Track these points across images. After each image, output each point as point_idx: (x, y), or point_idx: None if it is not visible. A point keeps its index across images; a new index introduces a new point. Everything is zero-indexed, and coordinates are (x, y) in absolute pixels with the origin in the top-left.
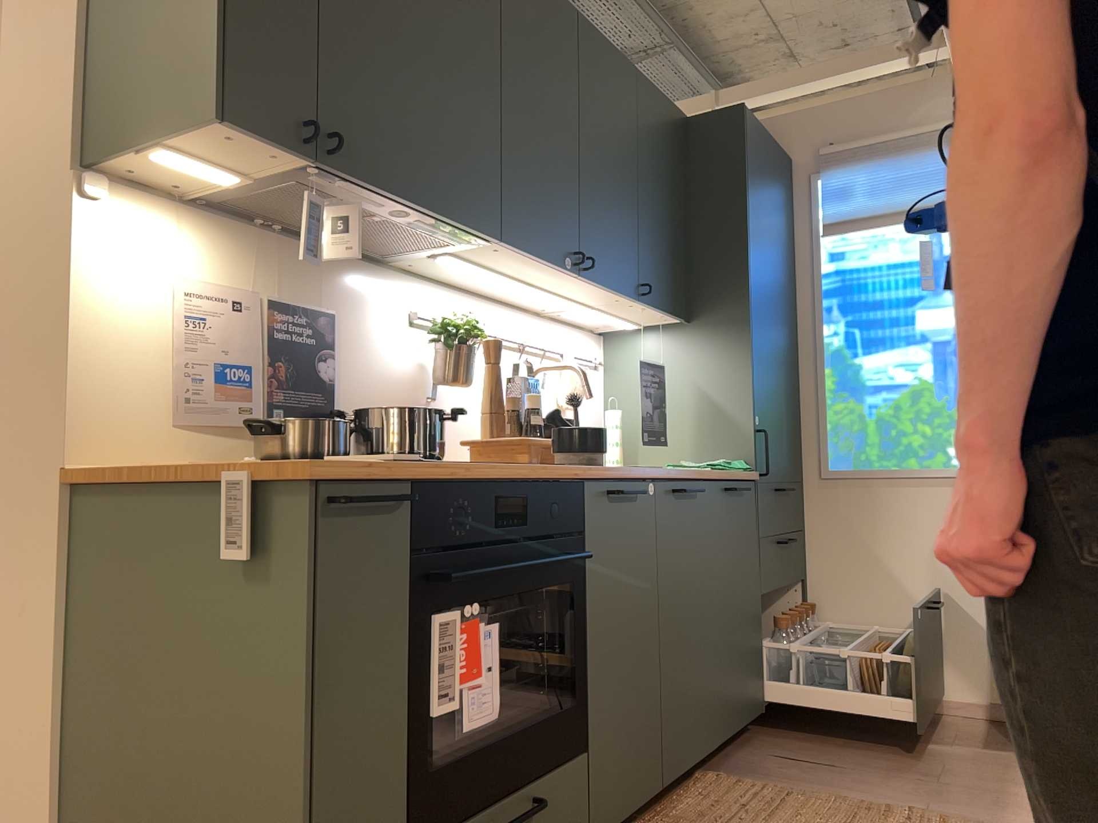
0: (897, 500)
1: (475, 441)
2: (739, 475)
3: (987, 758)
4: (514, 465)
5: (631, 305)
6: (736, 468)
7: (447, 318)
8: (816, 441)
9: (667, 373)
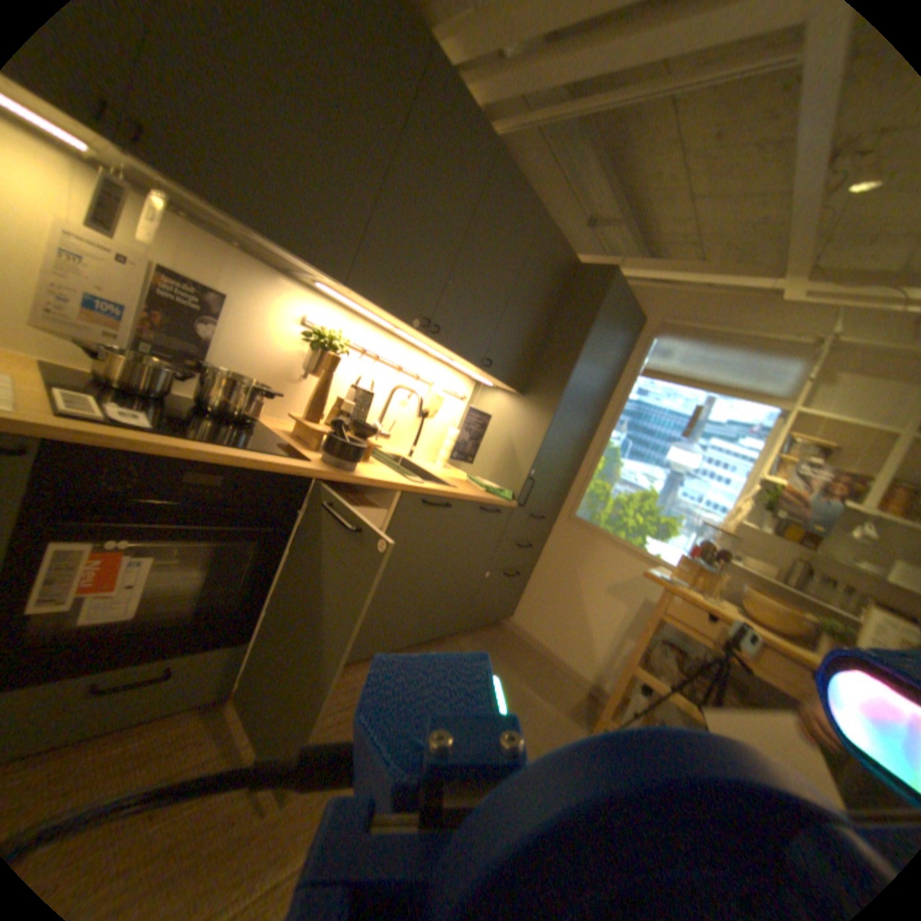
0: (602, 548)
1: (292, 416)
2: (497, 498)
3: (561, 721)
4: (235, 449)
5: (476, 368)
6: (498, 493)
7: (321, 328)
8: (575, 492)
9: (495, 418)
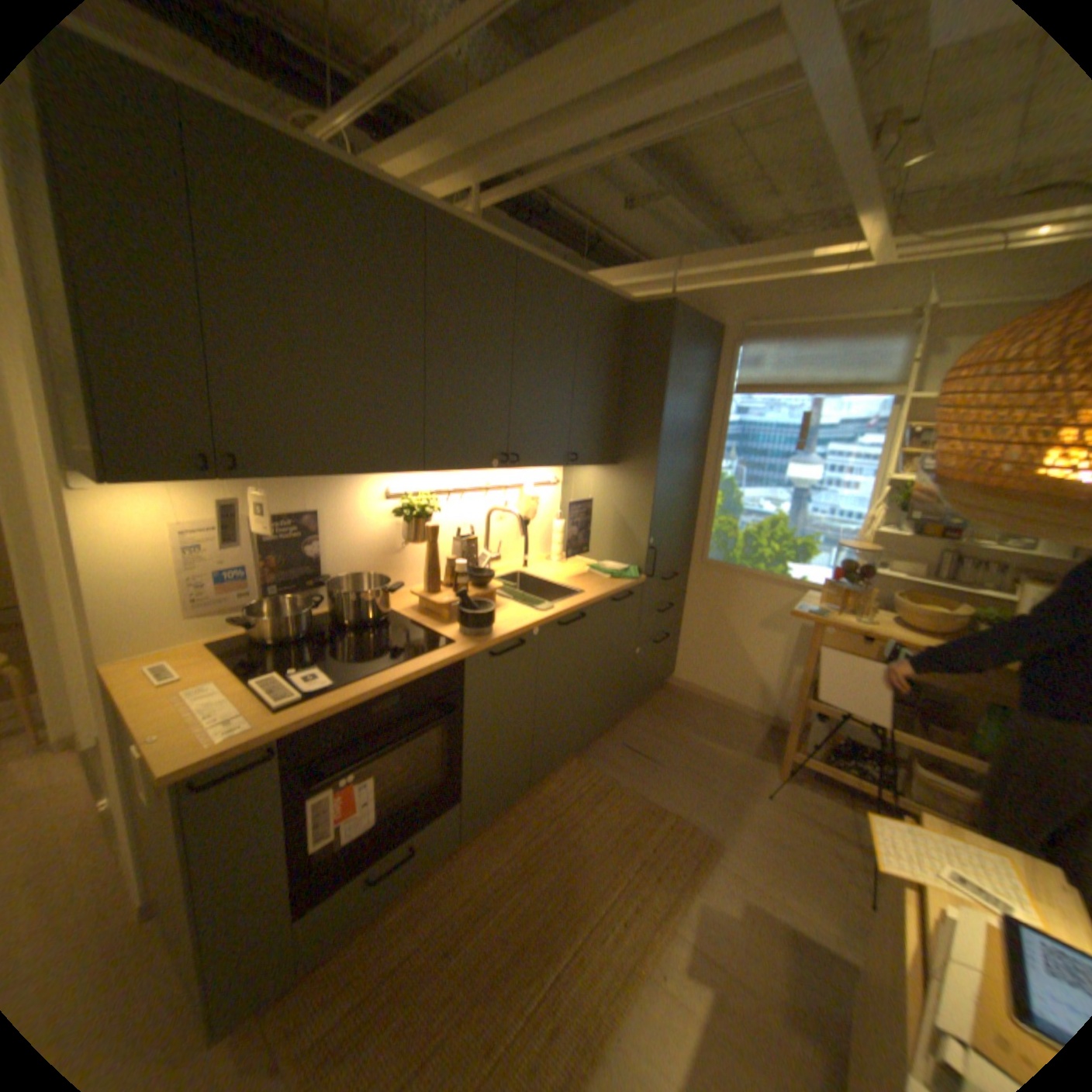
0: (746, 588)
1: (416, 596)
2: (625, 585)
3: (749, 769)
4: (397, 668)
5: (563, 466)
6: (624, 579)
7: (408, 499)
8: (702, 538)
9: (597, 497)
